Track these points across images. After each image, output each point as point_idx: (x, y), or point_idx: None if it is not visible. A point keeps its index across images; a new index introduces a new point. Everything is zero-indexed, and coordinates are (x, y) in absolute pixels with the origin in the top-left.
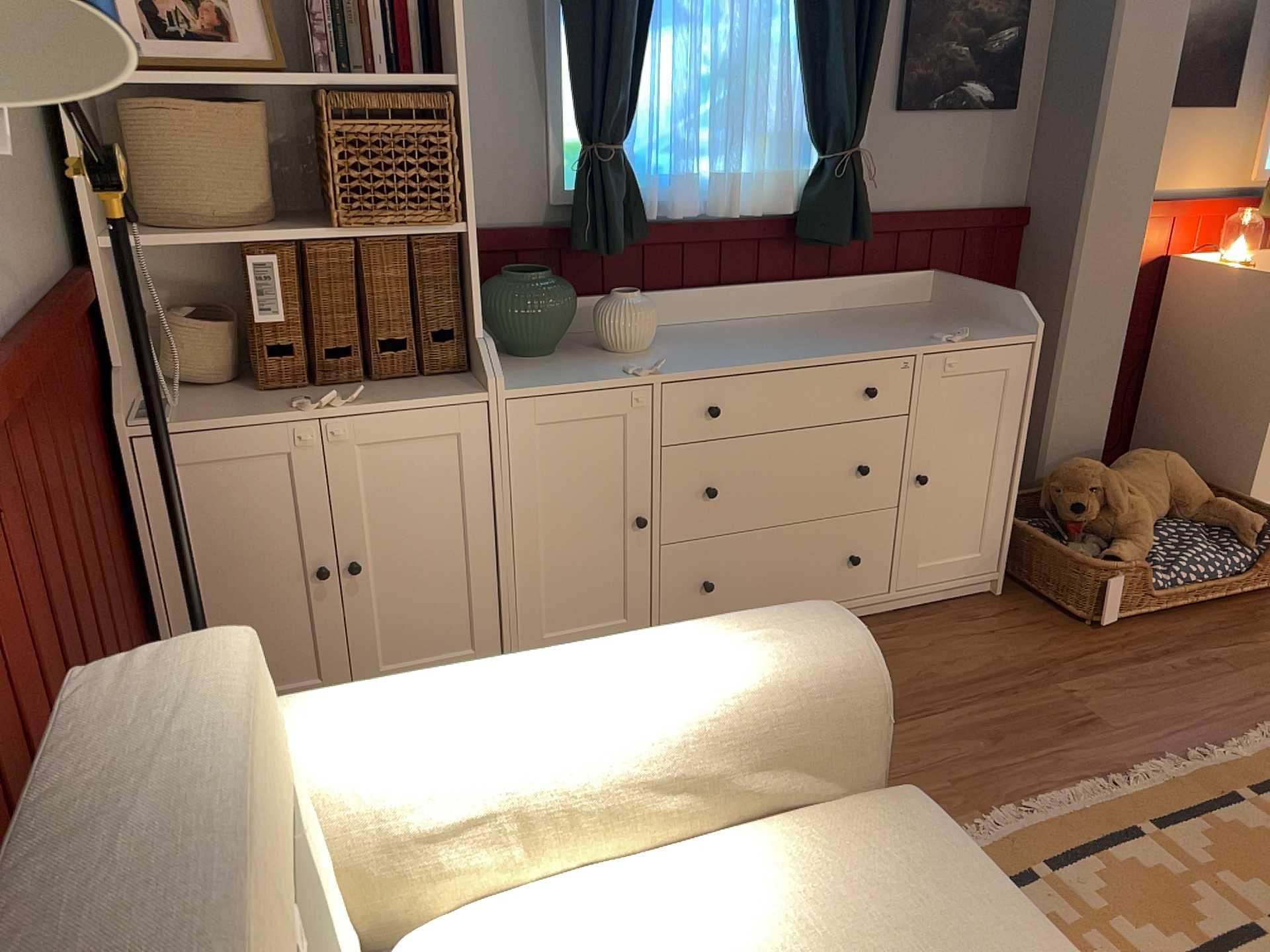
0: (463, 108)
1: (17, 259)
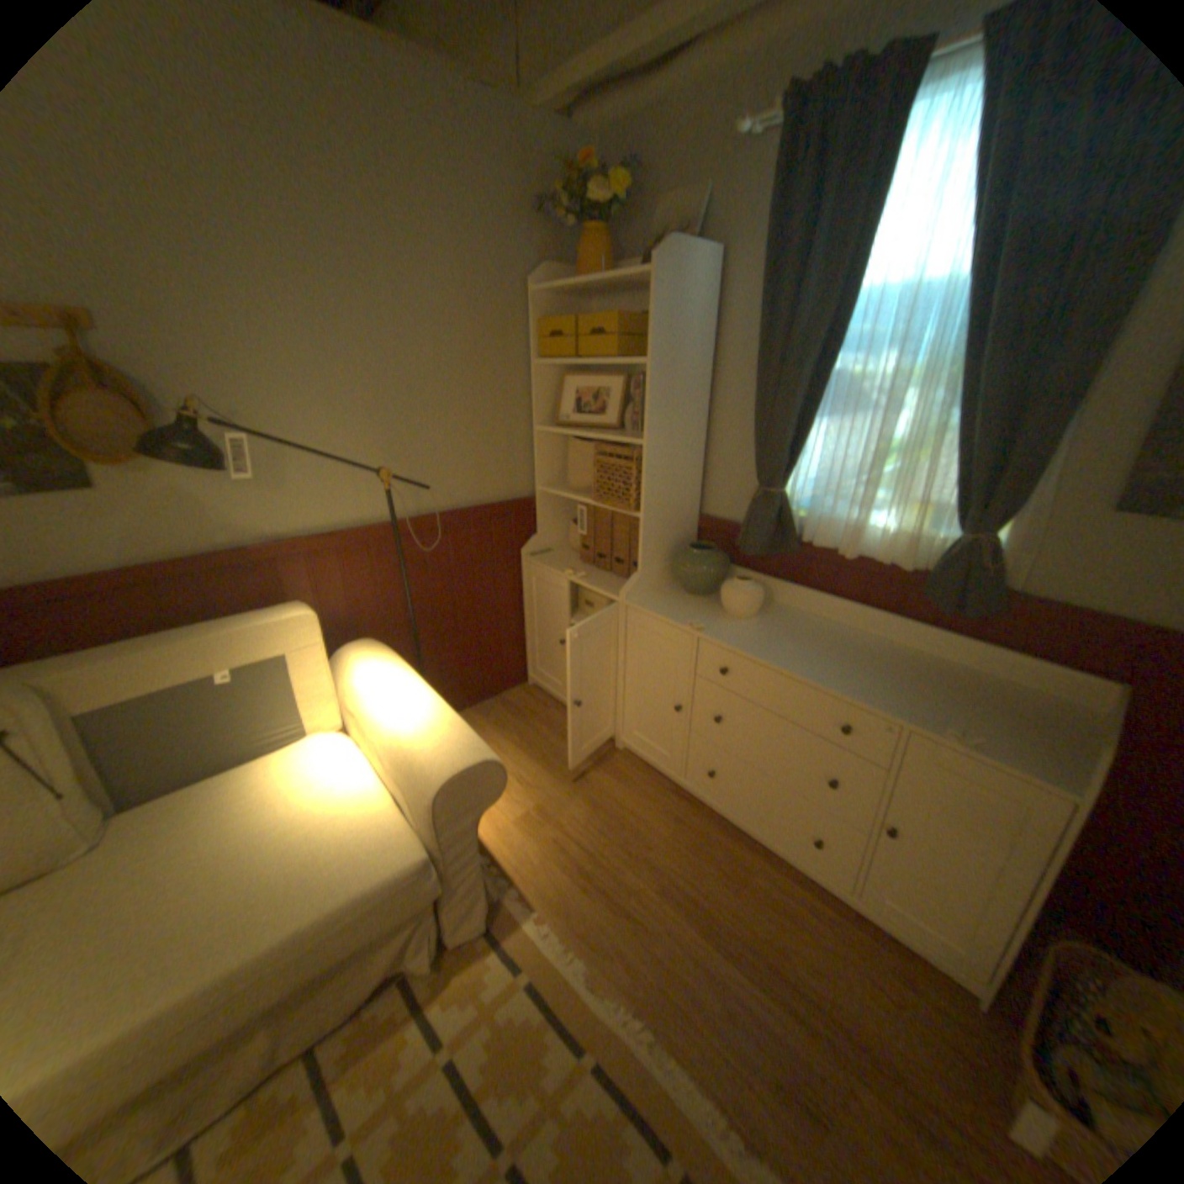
0: (646, 457)
1: (467, 491)
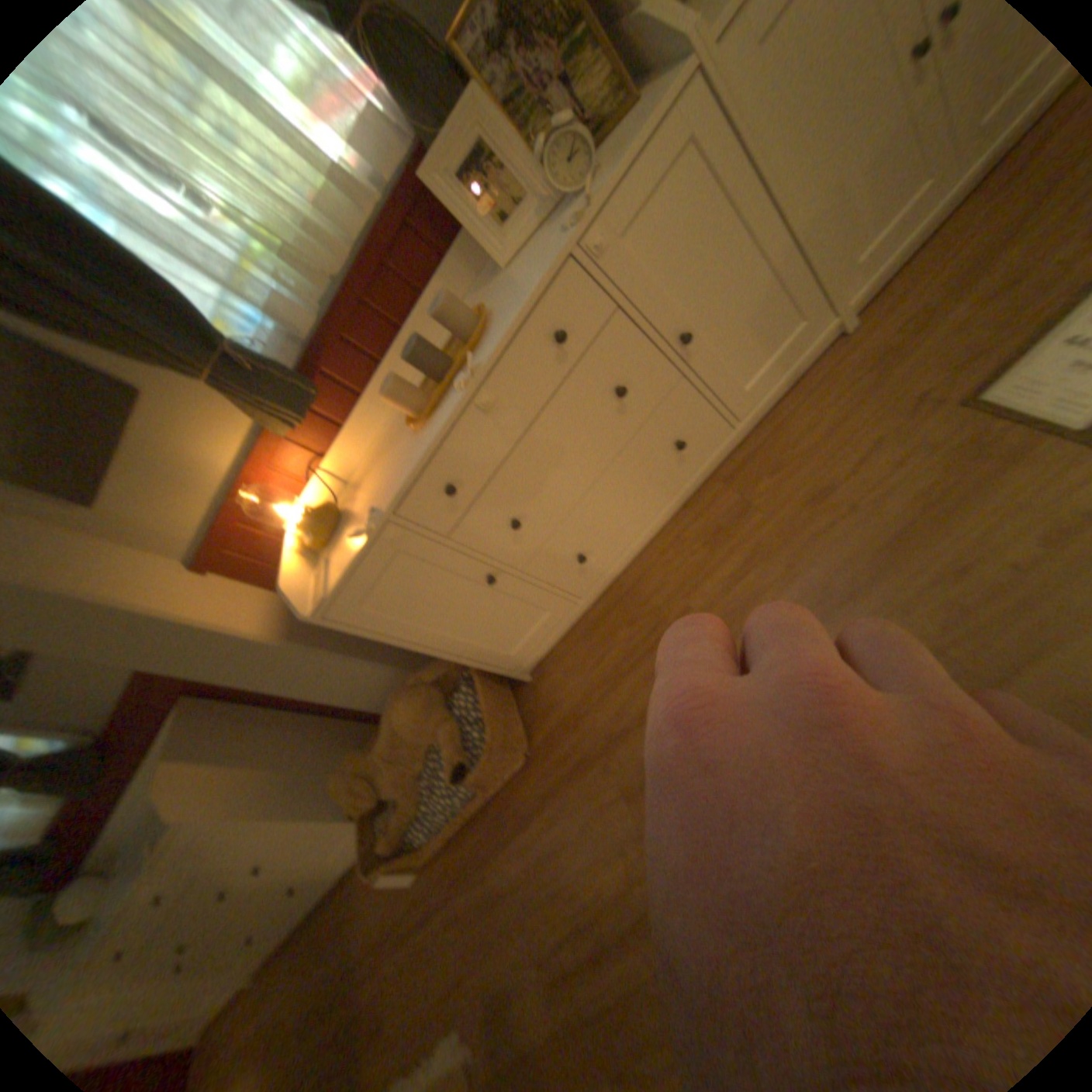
0: None
1: None
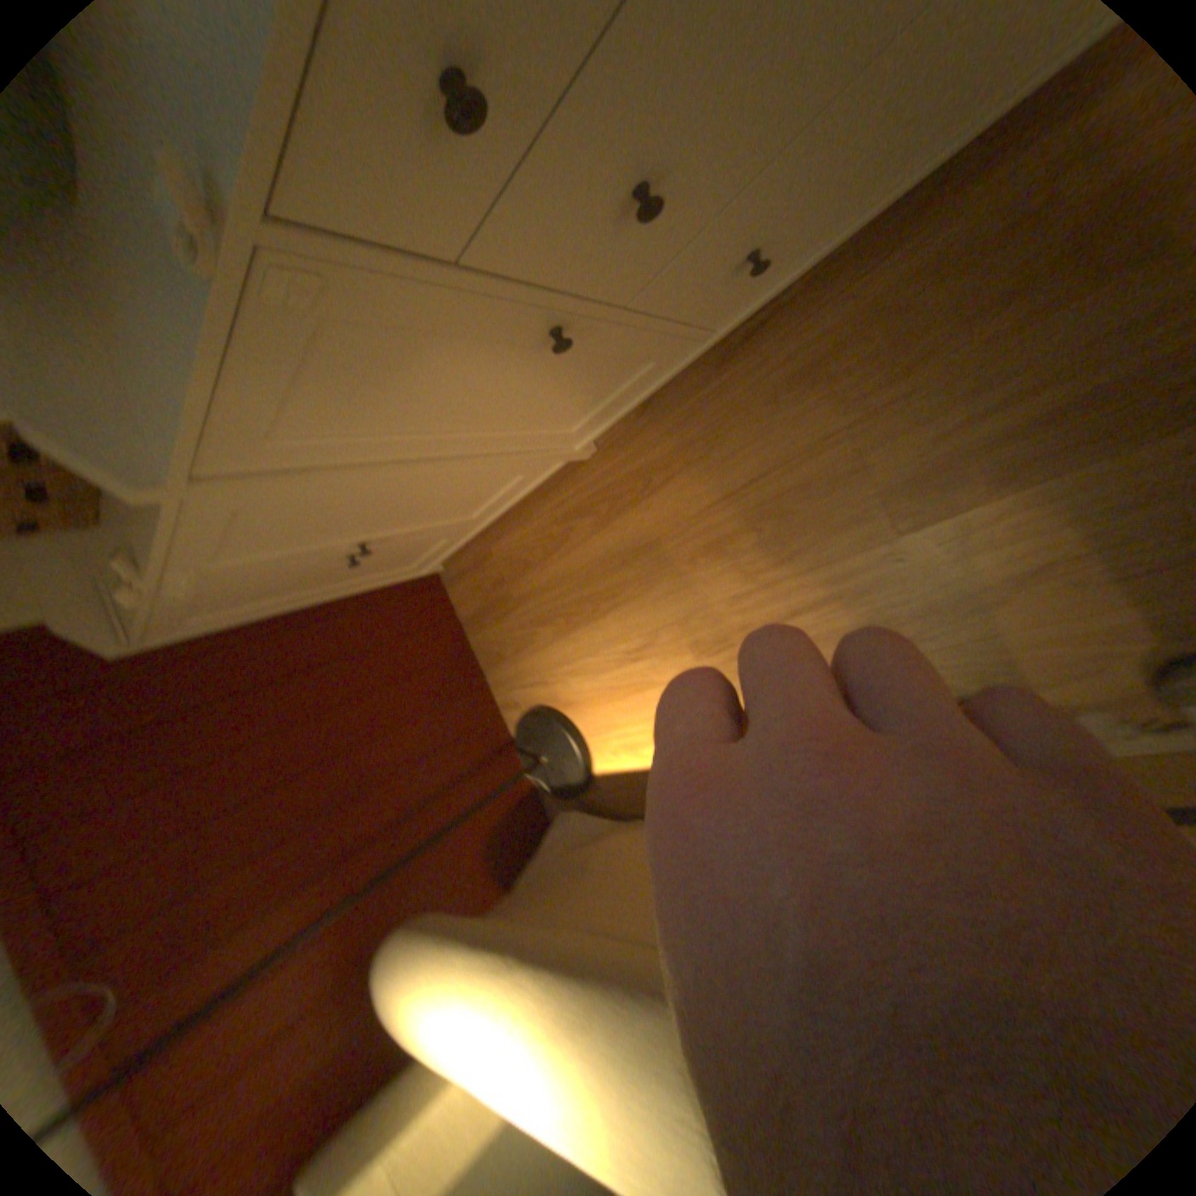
0: None
1: None
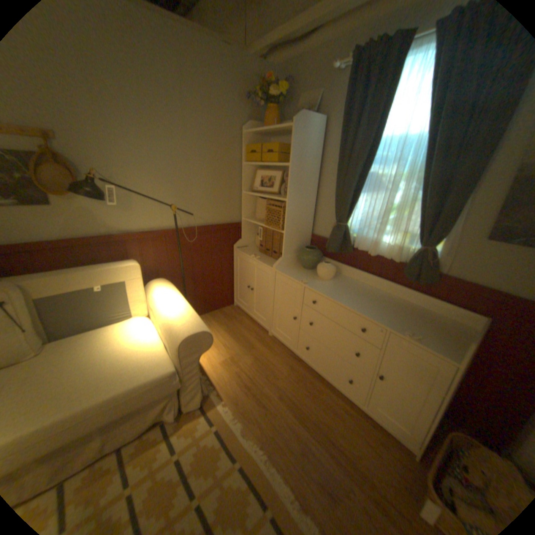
0: (287, 206)
1: (210, 217)
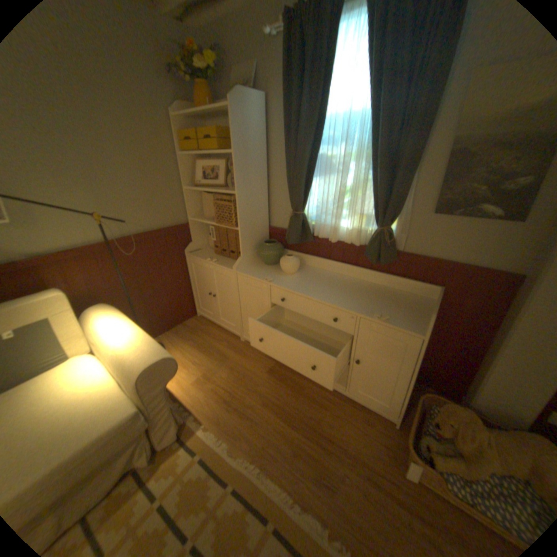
0: (238, 200)
1: (149, 222)
